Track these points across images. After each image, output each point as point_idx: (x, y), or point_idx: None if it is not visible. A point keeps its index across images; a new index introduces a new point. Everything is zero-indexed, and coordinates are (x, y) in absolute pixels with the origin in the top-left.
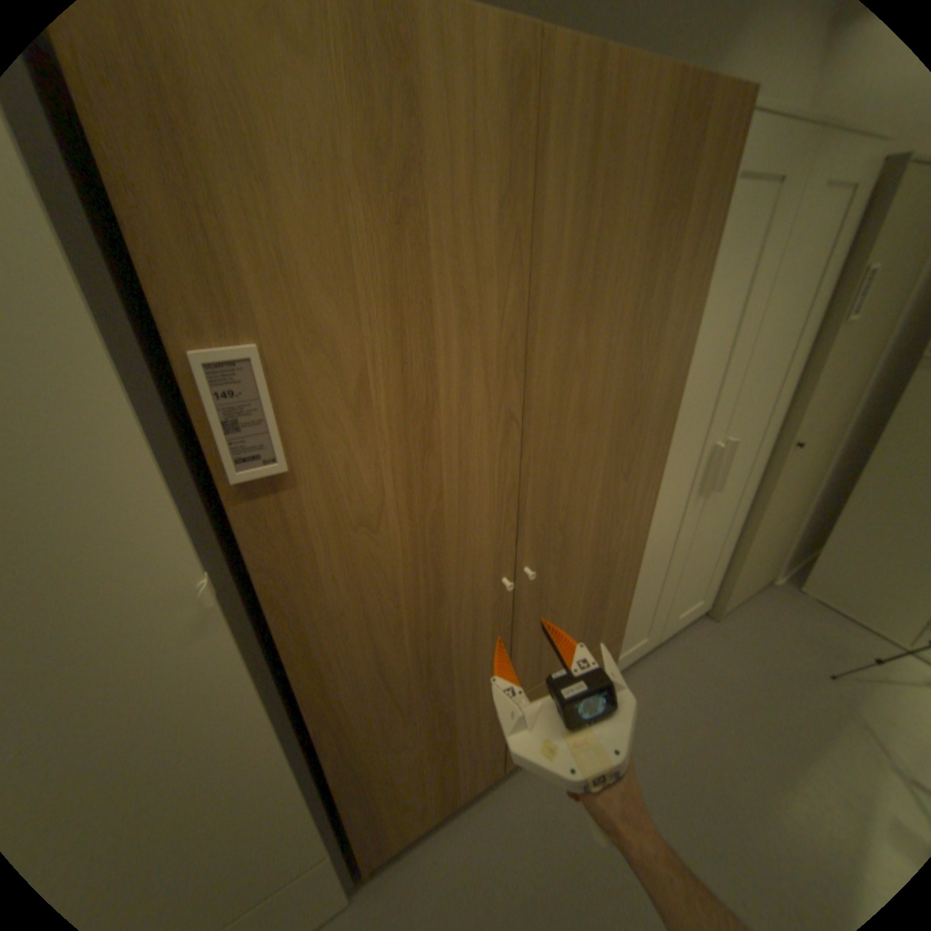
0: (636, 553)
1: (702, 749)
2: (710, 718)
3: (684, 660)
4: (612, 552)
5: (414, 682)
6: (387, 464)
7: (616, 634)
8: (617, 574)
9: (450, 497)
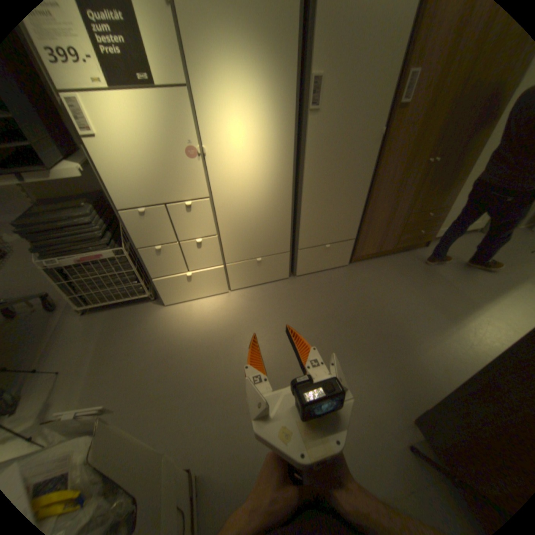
0: (468, 170)
1: (467, 259)
2: (473, 254)
3: (466, 241)
4: (461, 166)
5: (397, 187)
6: (425, 107)
7: (449, 207)
8: (459, 177)
9: (432, 123)
